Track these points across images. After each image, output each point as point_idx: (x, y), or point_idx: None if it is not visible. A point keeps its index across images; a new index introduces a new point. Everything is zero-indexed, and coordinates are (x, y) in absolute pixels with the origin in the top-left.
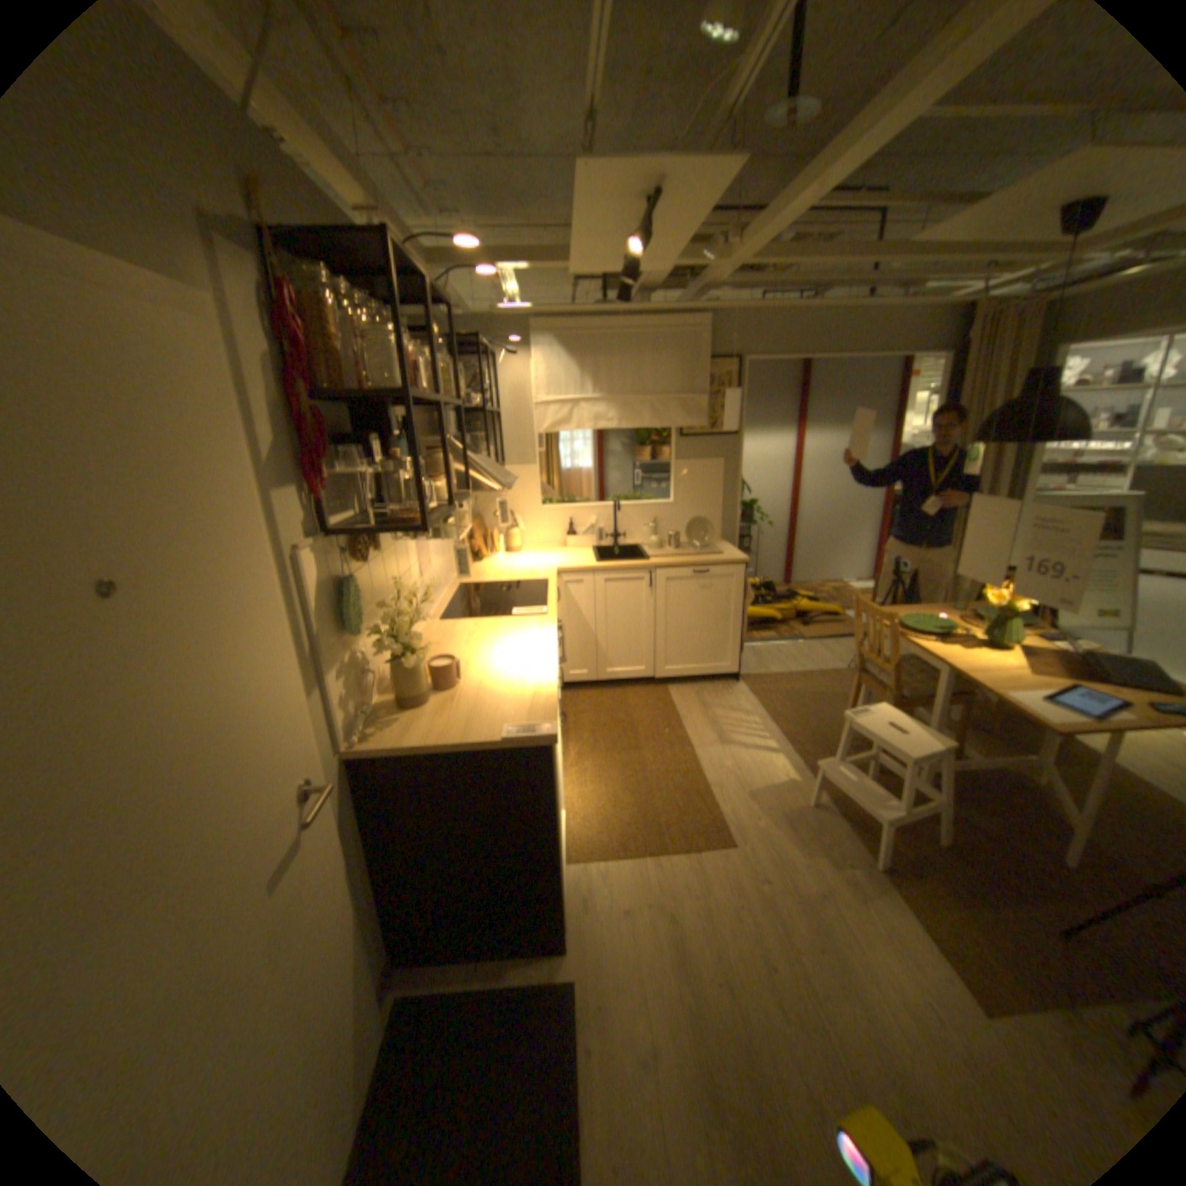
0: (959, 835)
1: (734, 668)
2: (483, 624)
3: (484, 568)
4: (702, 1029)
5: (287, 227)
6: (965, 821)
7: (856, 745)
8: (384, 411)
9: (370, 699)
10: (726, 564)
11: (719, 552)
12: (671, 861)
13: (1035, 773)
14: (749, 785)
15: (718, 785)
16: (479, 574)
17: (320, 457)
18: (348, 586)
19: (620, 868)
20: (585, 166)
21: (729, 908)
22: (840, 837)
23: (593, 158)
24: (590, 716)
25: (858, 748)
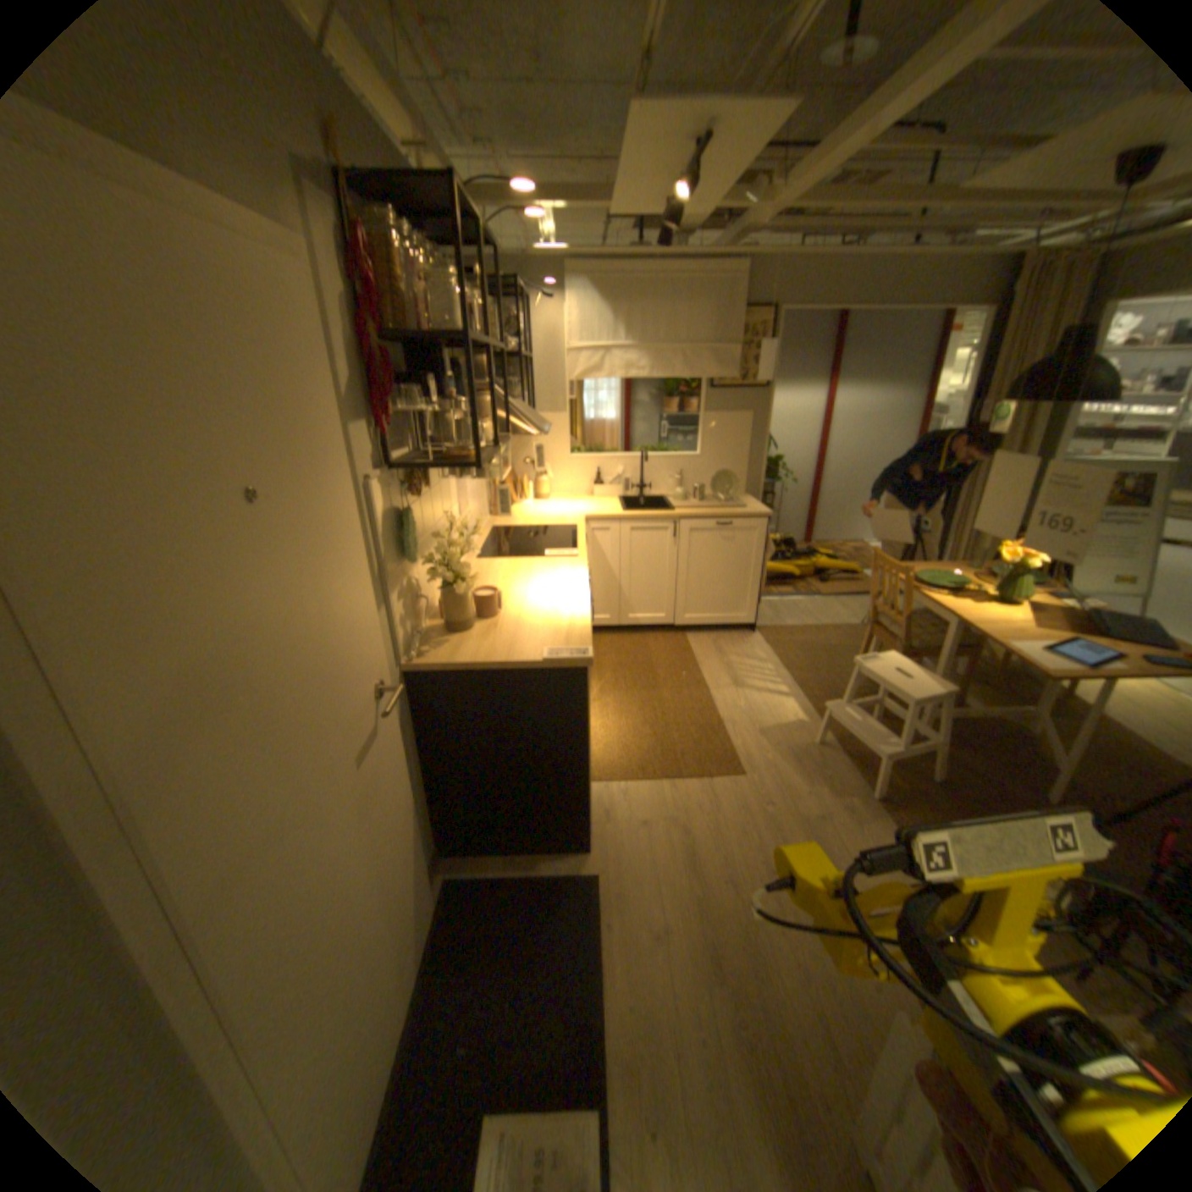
0: (953, 773)
1: (751, 620)
2: (517, 563)
3: (514, 513)
4: (709, 915)
5: (360, 169)
6: (961, 762)
7: (864, 693)
8: (437, 353)
9: (421, 623)
10: (749, 518)
11: (743, 506)
12: (686, 784)
13: (1032, 723)
14: (760, 724)
15: (731, 722)
16: (510, 519)
17: (386, 395)
18: (404, 518)
19: (639, 788)
20: (640, 107)
21: (737, 824)
22: (842, 771)
23: (648, 99)
24: (612, 658)
25: (866, 696)
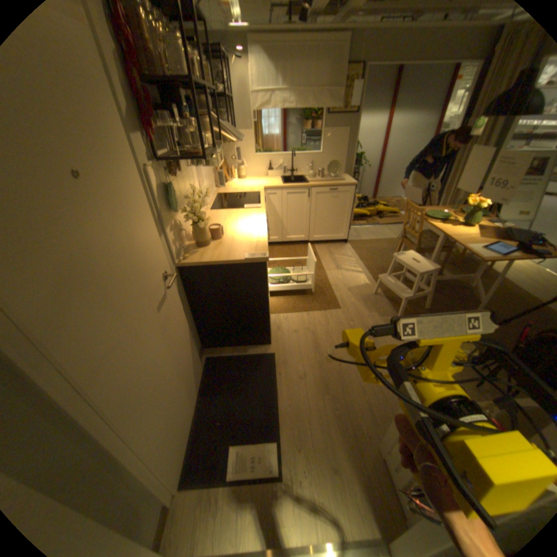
0: (433, 304)
1: (345, 237)
2: (230, 212)
3: (228, 186)
4: (323, 367)
5: None
6: (437, 299)
7: (396, 270)
8: (176, 91)
9: (184, 243)
10: (346, 186)
11: (343, 180)
12: (313, 313)
13: (471, 281)
14: (348, 285)
15: (335, 285)
16: (226, 189)
17: (149, 116)
18: (169, 189)
19: (292, 315)
20: None
21: (336, 329)
22: (384, 305)
23: None
24: (279, 257)
25: (397, 271)
